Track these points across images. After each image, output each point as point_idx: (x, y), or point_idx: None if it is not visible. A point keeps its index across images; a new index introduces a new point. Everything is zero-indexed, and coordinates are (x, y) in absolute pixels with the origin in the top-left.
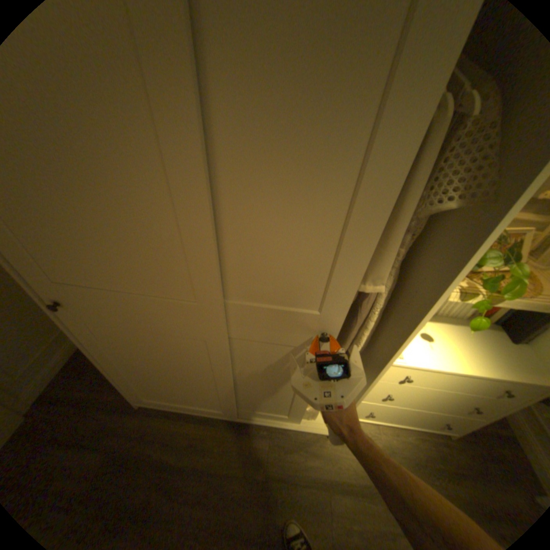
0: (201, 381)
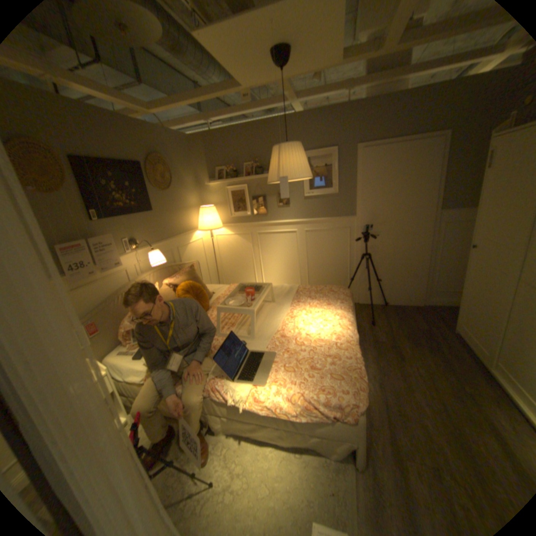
0: (494, 312)
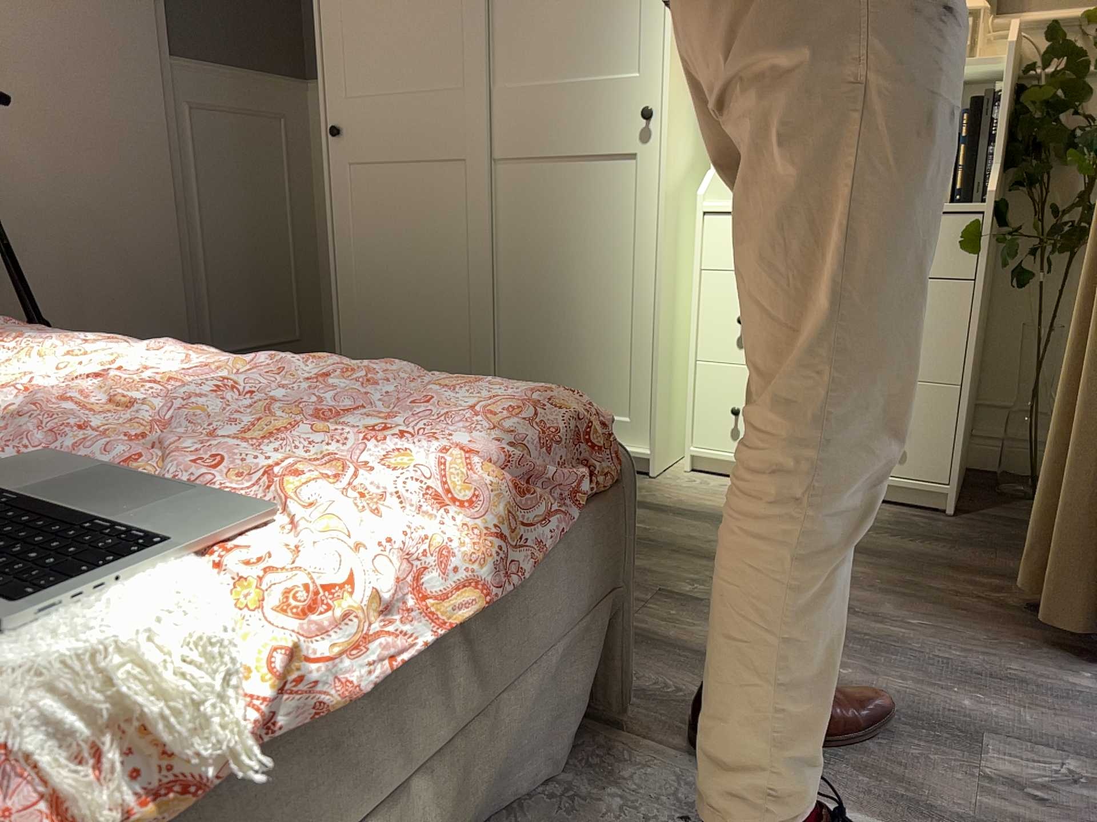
0: (450, 277)
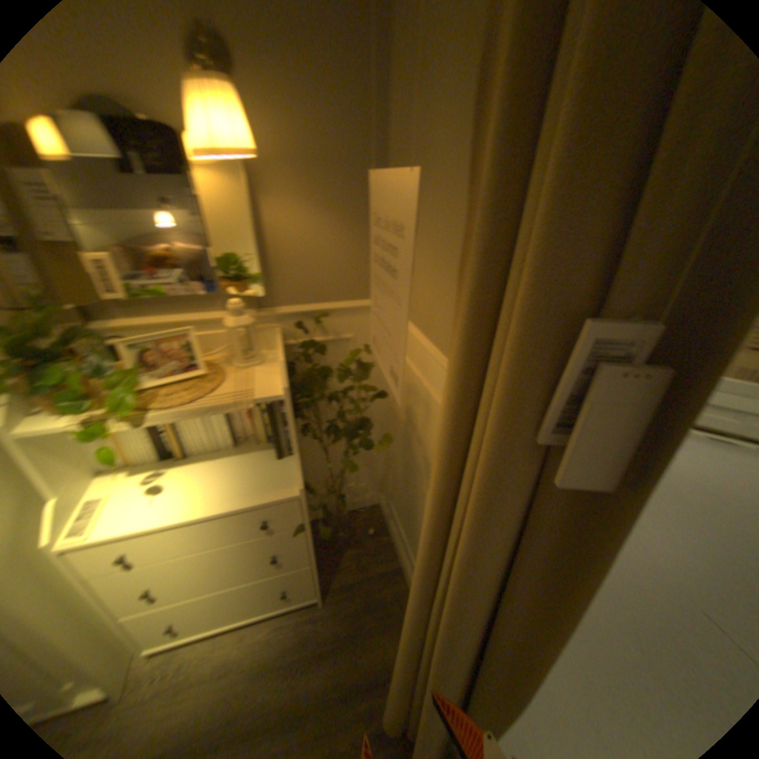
0: None
